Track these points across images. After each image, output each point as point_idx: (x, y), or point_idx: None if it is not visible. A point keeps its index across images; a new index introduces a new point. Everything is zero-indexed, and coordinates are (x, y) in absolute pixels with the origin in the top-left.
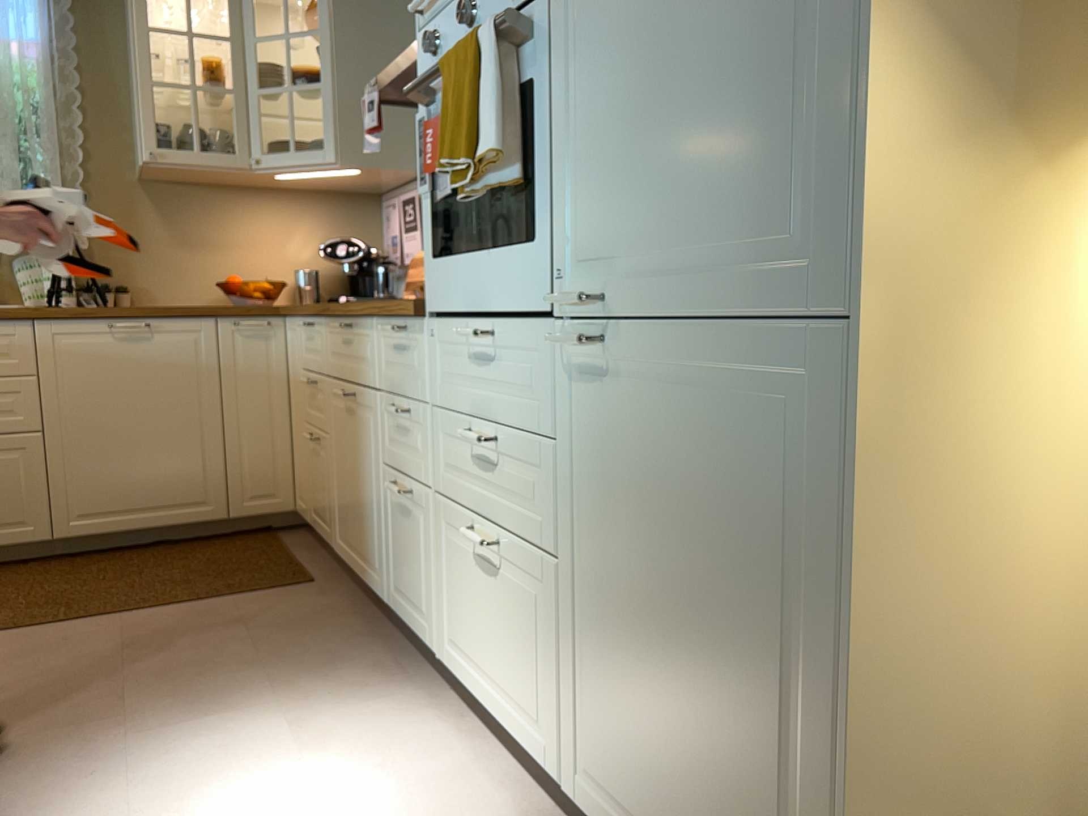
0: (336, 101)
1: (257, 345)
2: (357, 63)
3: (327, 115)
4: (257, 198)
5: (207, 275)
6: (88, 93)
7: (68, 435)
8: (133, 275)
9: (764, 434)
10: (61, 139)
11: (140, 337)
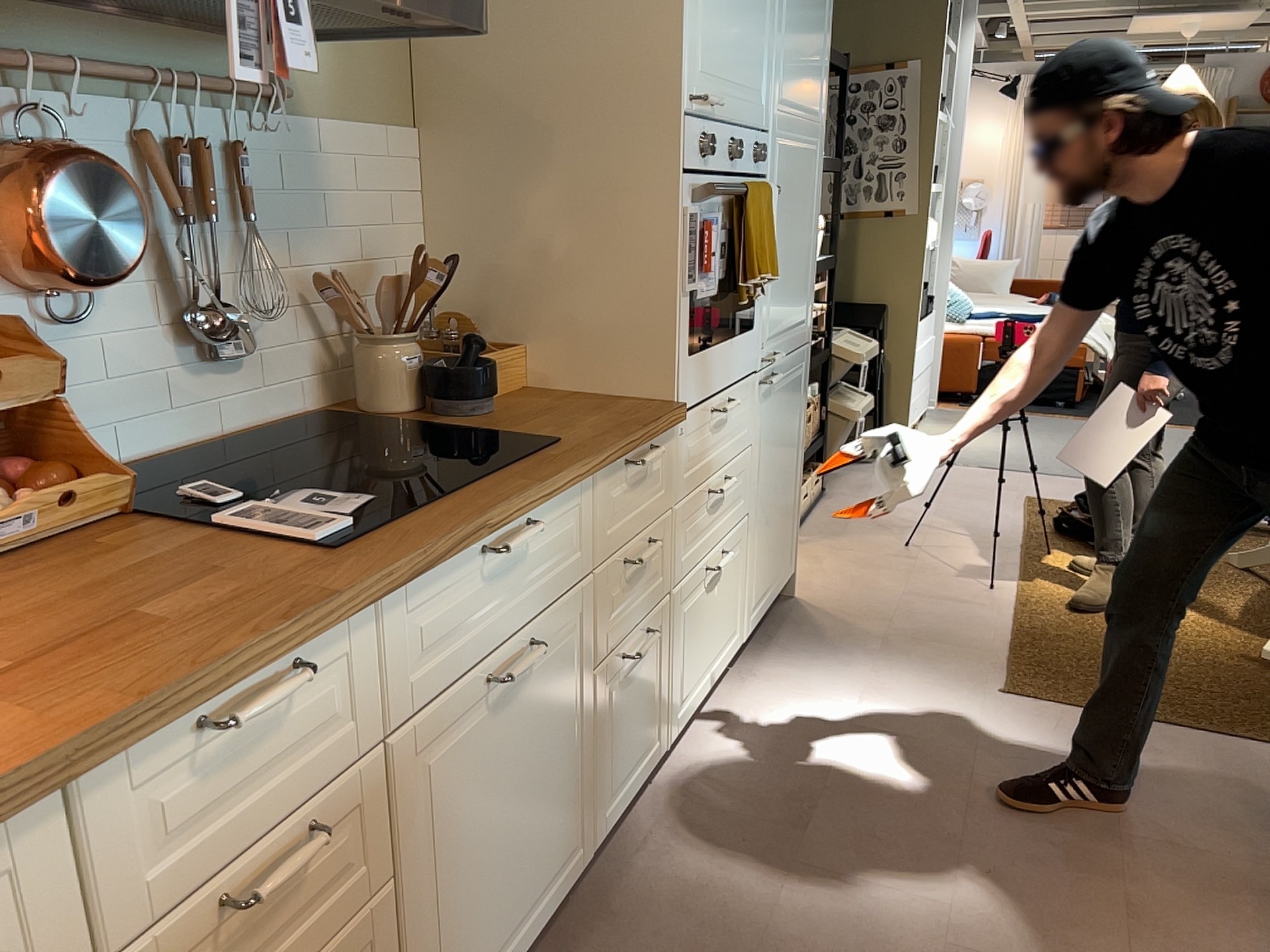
0: None
1: None
2: None
3: None
4: None
5: None
6: None
7: None
8: None
9: (798, 385)
10: None
11: None
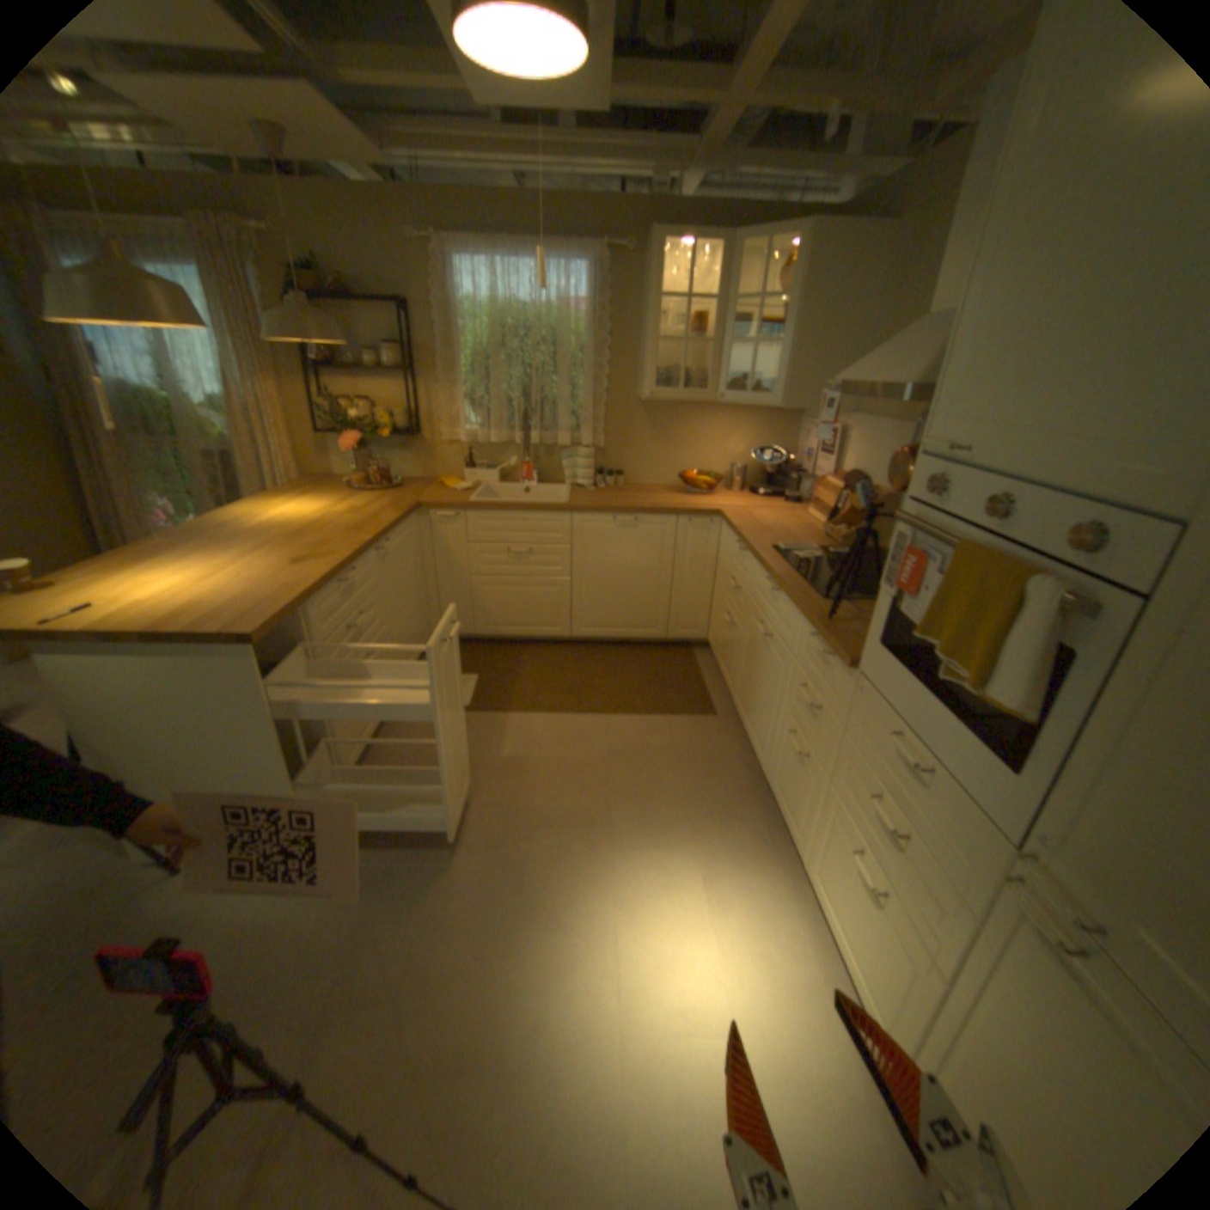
0: (790, 357)
1: (699, 536)
2: (815, 324)
3: (781, 368)
4: (712, 409)
5: (671, 464)
6: (613, 334)
7: (583, 581)
8: (626, 463)
9: None
10: (593, 371)
11: (629, 526)
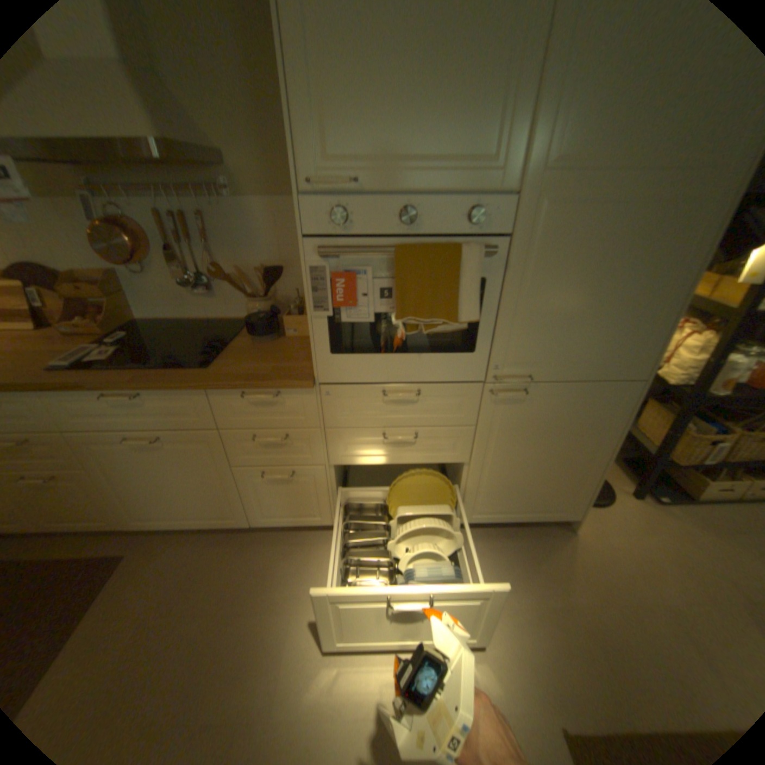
0: None
1: None
2: None
3: None
4: None
5: None
6: None
7: None
8: None
9: (598, 408)
10: None
11: None
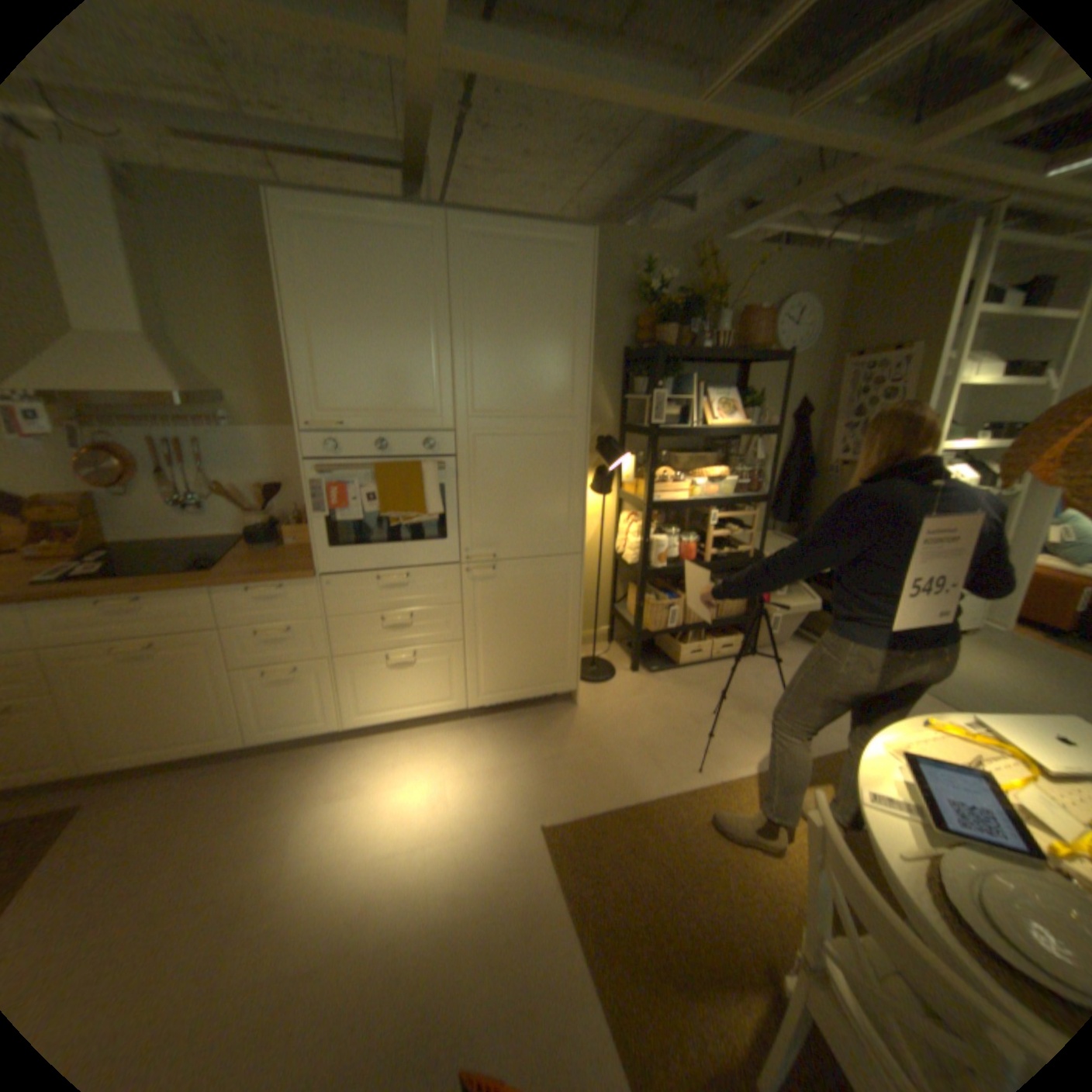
0: None
1: None
2: None
3: None
4: None
5: None
6: None
7: None
8: None
9: (552, 579)
10: None
11: None
